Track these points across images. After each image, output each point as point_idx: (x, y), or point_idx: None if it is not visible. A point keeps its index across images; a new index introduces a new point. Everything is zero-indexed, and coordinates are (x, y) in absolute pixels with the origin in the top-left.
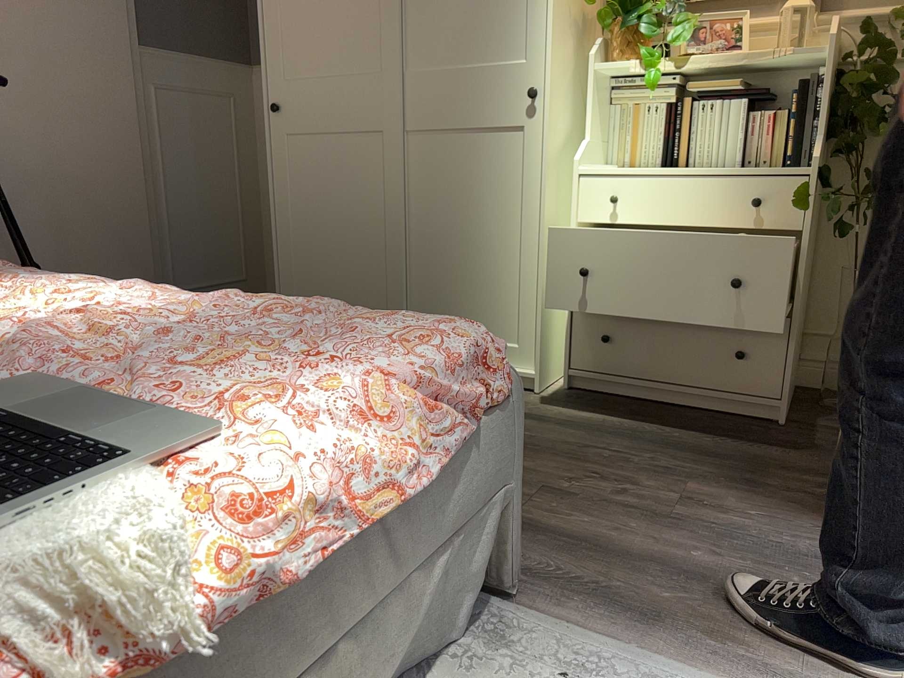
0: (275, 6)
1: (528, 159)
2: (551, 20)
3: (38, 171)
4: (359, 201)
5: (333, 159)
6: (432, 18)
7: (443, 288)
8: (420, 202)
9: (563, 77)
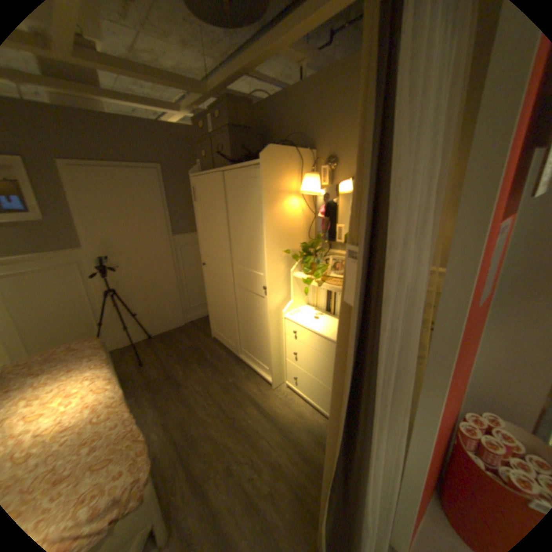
0: (200, 231)
1: (266, 308)
2: (267, 265)
3: (136, 283)
4: (224, 301)
5: (217, 285)
6: (238, 249)
7: (248, 339)
8: (240, 308)
9: (278, 280)
